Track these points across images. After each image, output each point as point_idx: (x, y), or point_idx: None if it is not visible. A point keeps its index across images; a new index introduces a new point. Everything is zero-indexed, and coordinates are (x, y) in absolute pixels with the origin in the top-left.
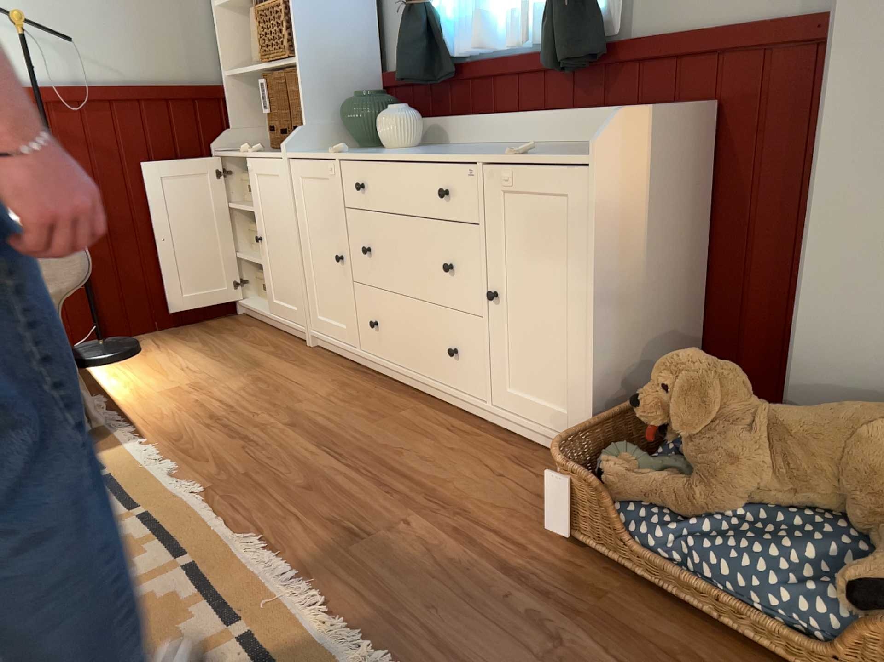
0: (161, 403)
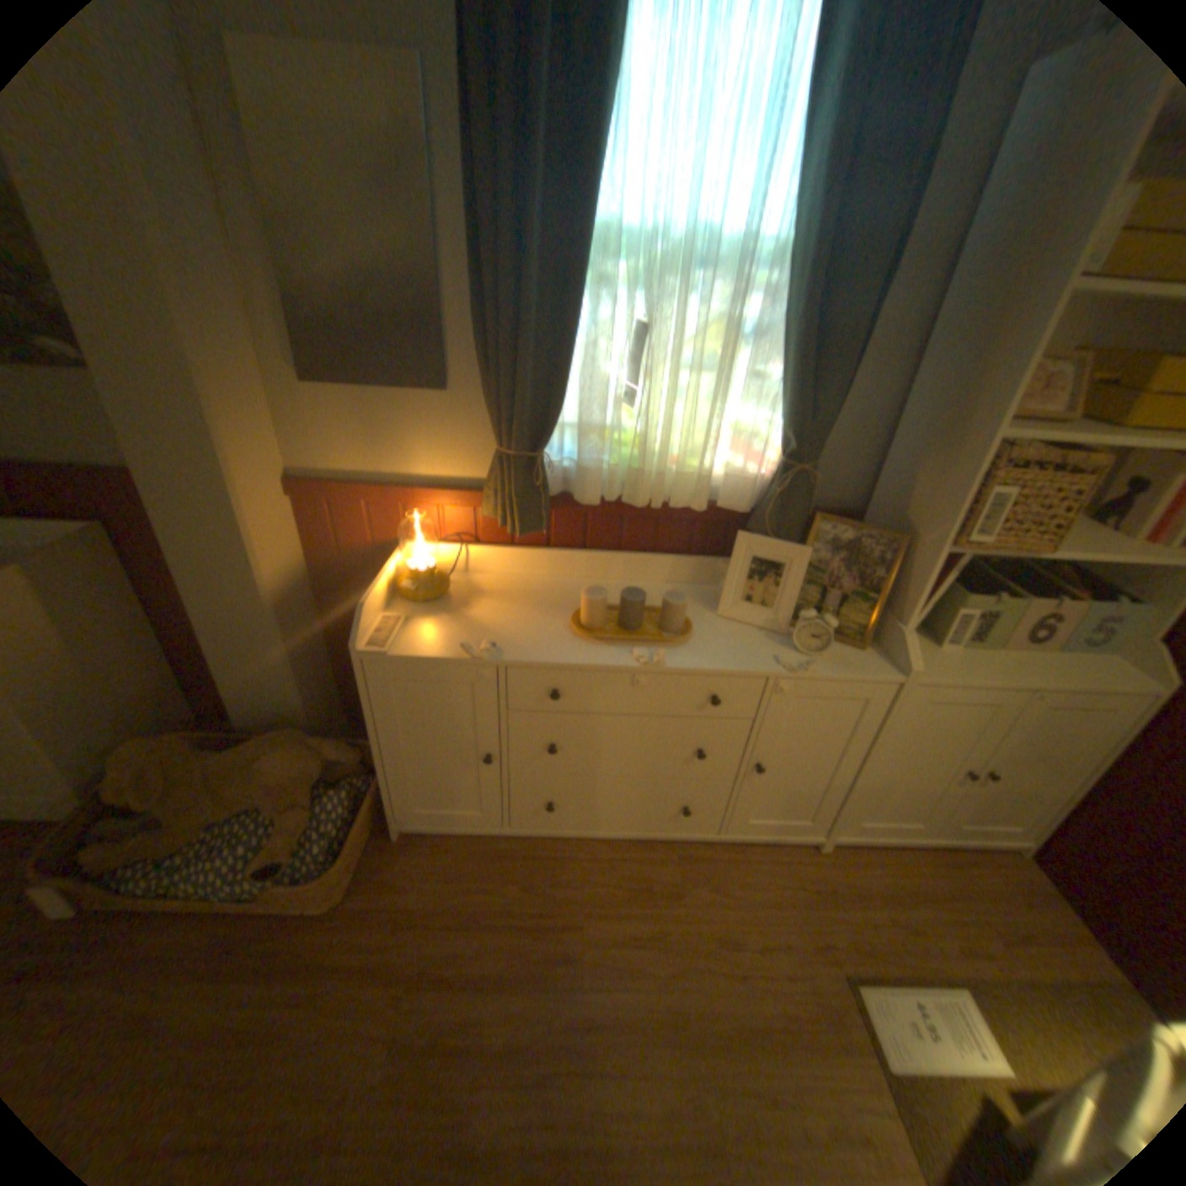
0: None
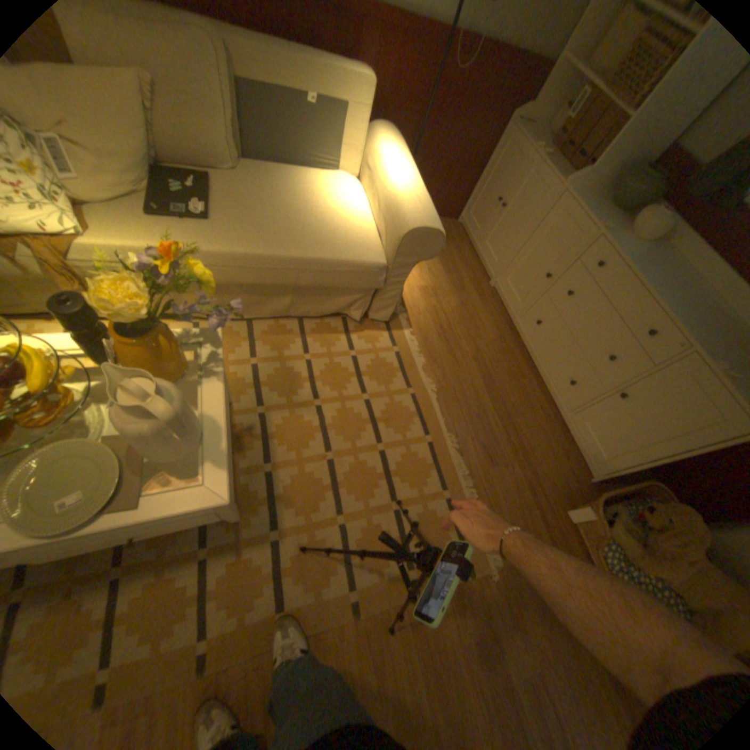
0: (418, 300)
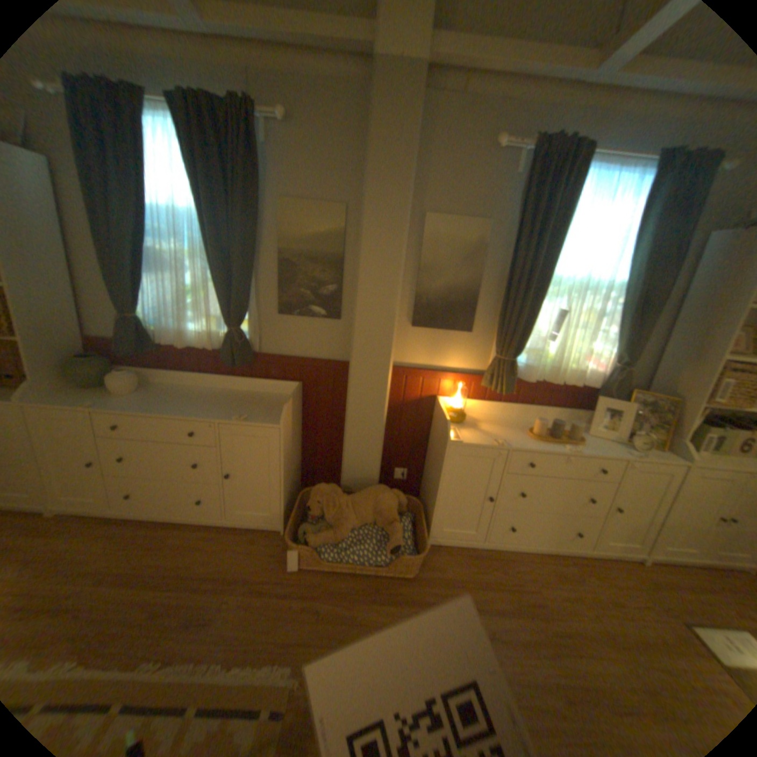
0: None
